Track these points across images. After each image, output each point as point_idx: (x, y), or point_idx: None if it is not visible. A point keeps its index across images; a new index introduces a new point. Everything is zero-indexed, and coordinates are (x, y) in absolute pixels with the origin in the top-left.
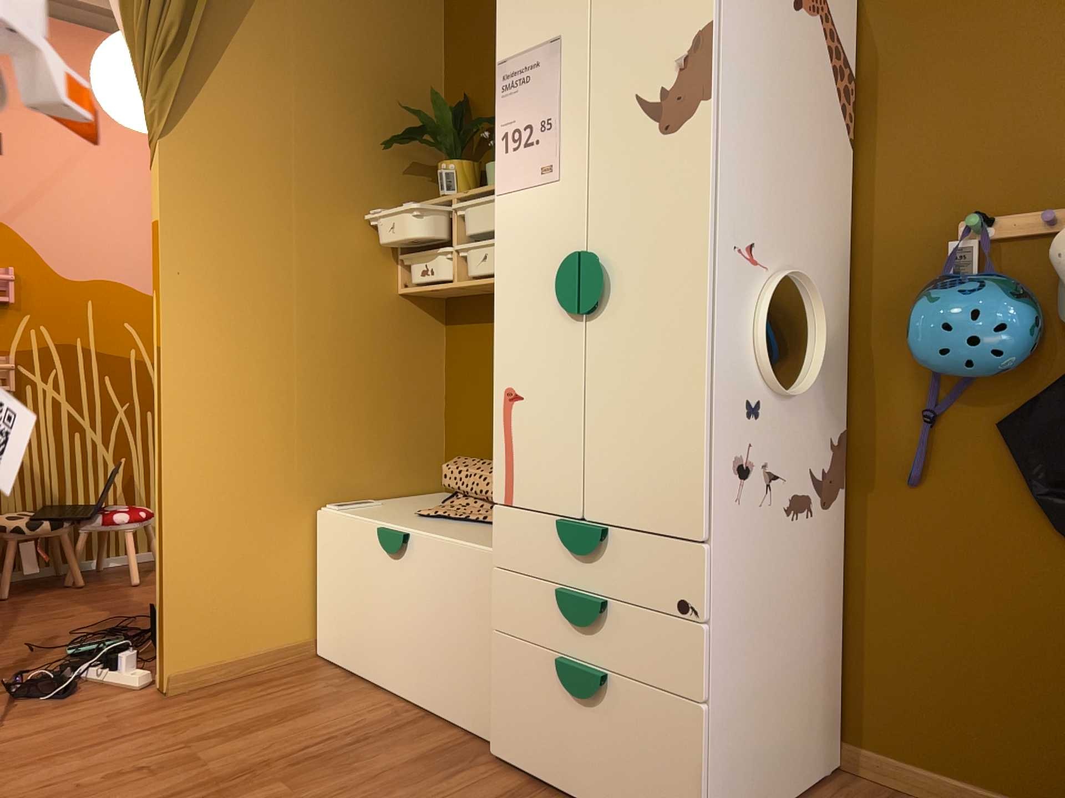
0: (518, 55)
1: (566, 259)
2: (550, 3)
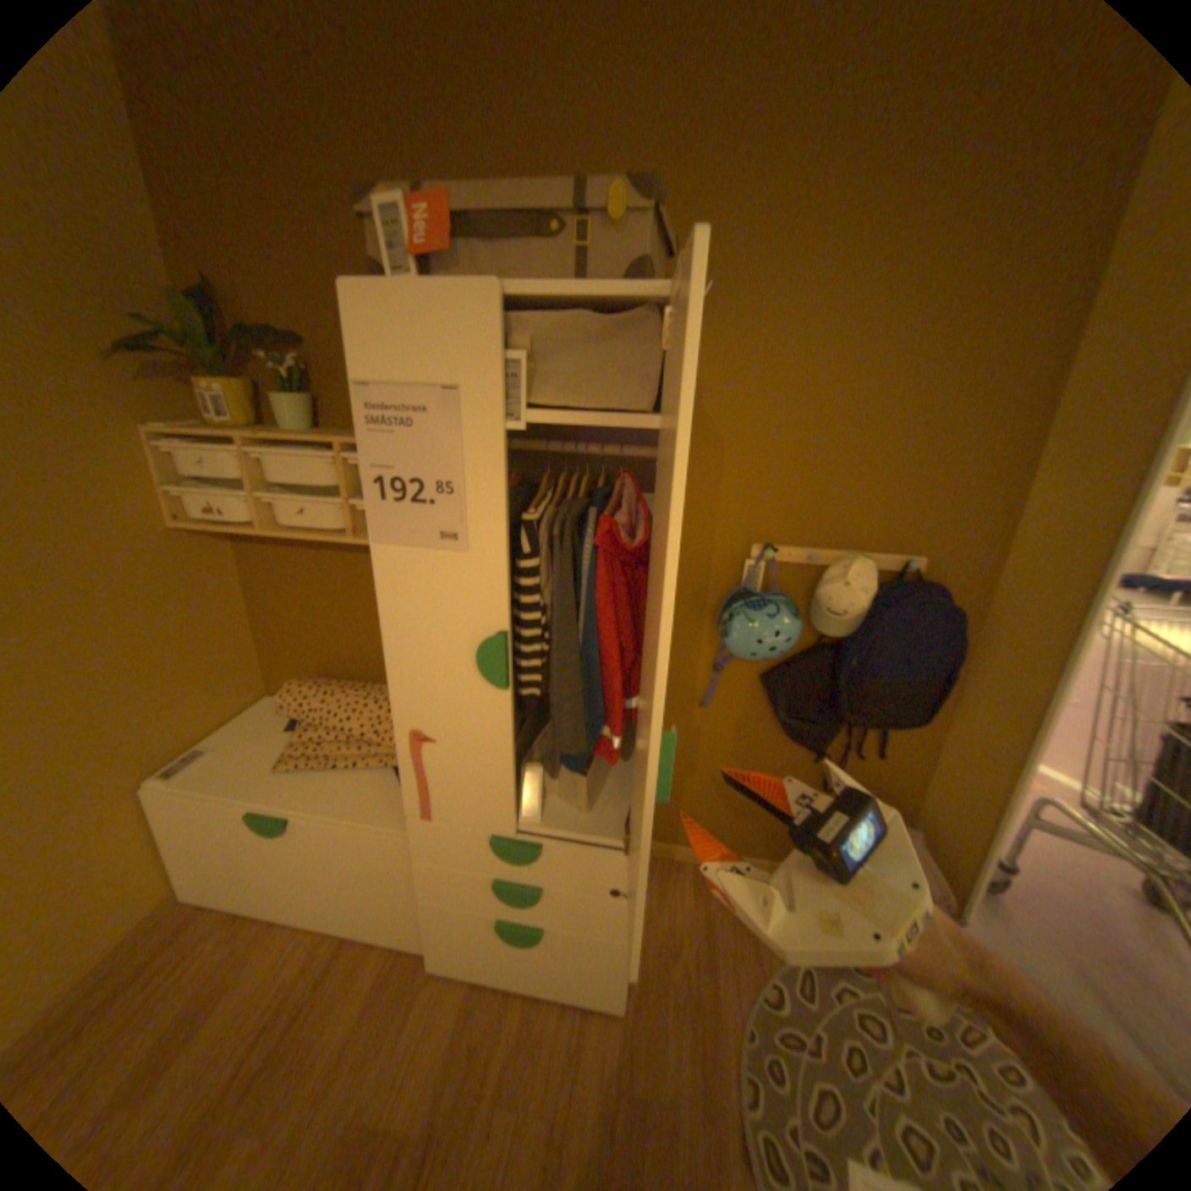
0: (387, 383)
1: (490, 643)
2: (437, 333)
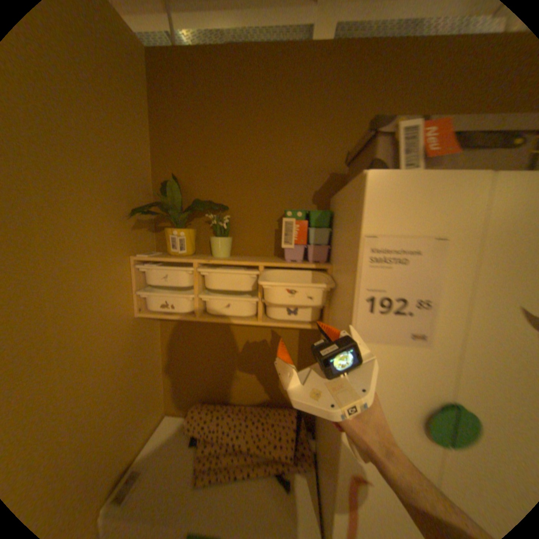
0: (393, 234)
1: (446, 413)
2: (441, 203)
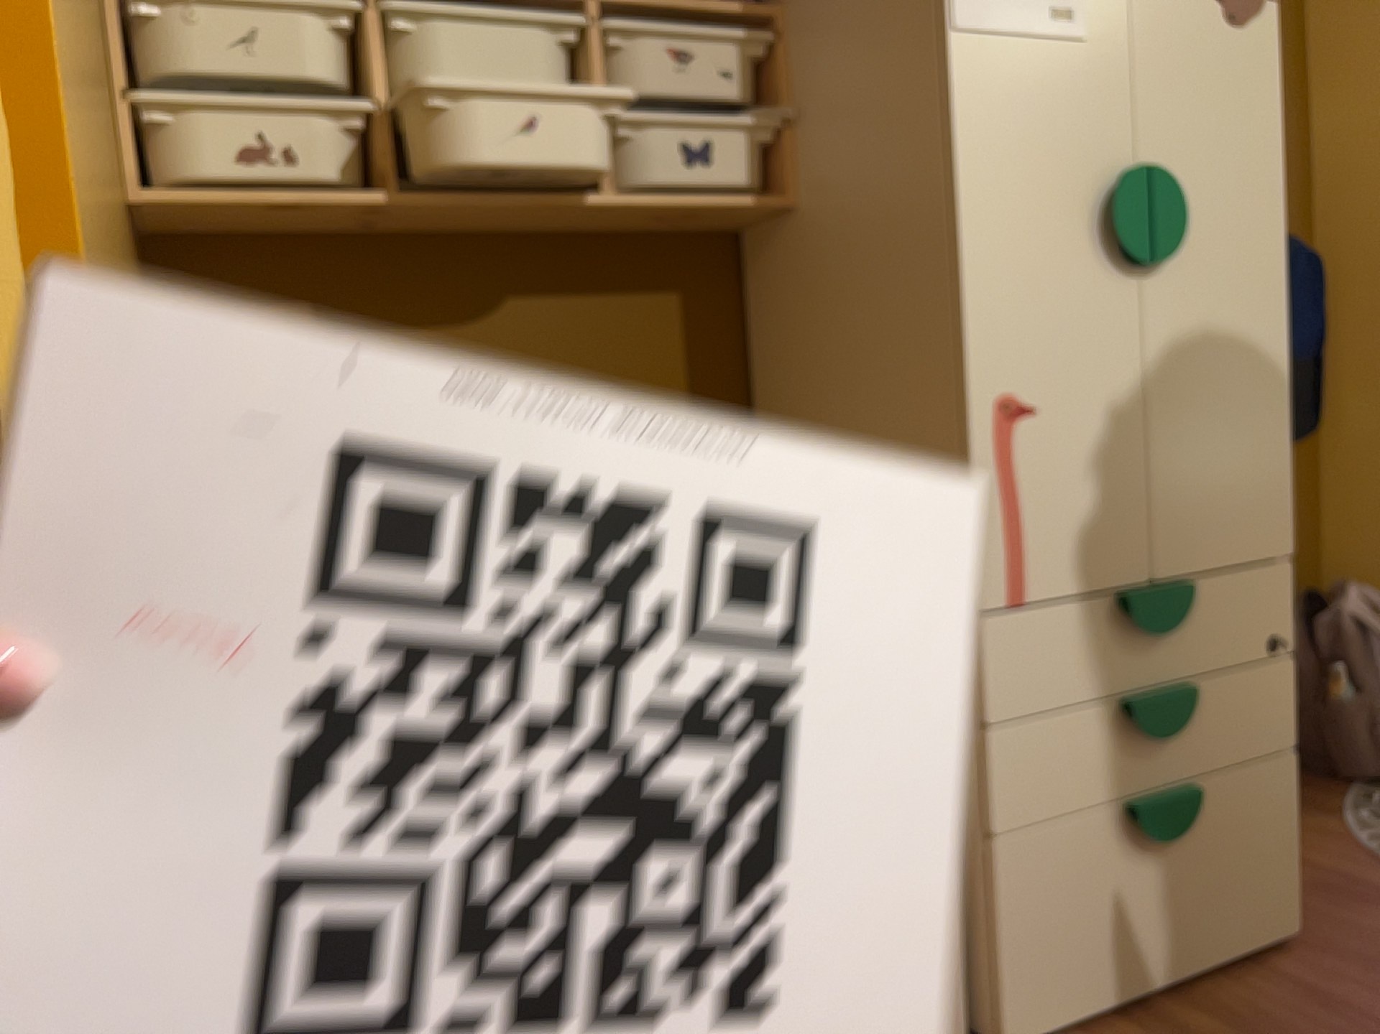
0: None
1: (1133, 176)
2: None
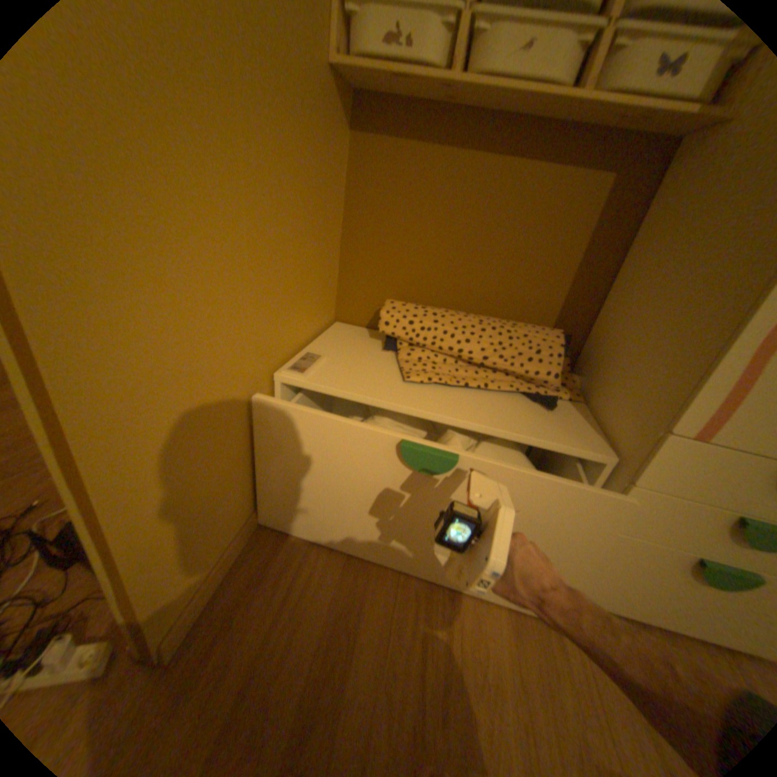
0: None
1: None
2: None
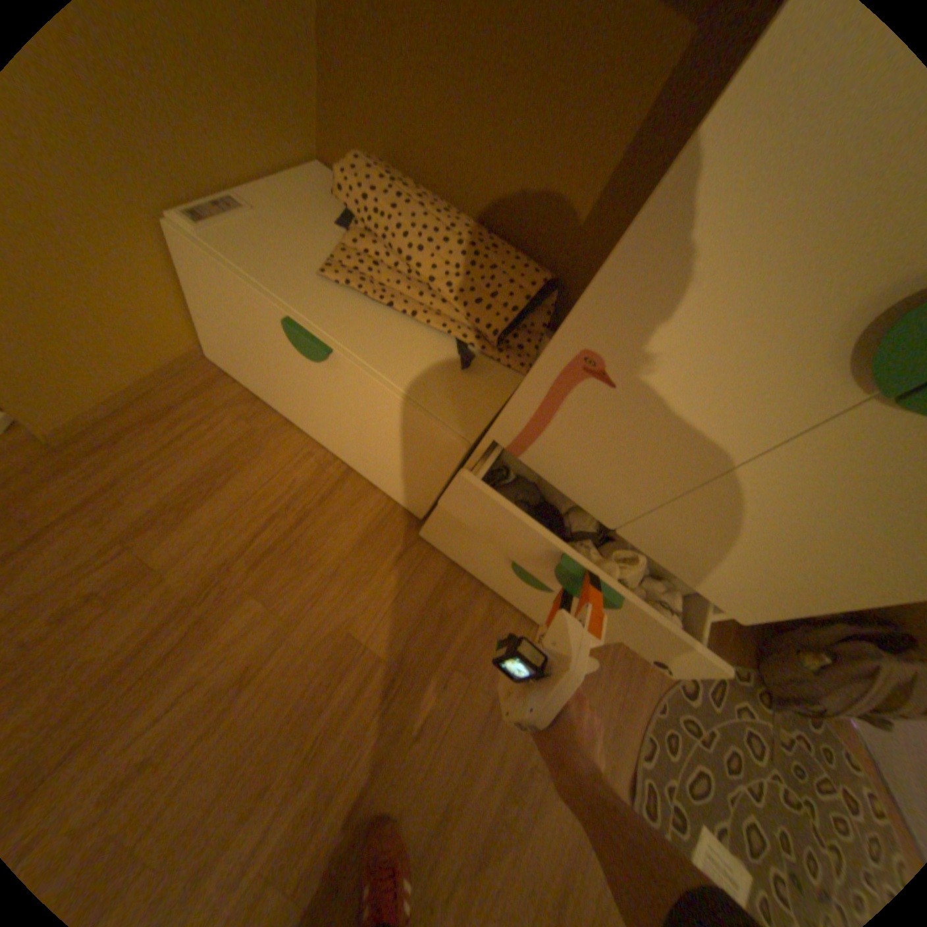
0: None
1: None
2: None
